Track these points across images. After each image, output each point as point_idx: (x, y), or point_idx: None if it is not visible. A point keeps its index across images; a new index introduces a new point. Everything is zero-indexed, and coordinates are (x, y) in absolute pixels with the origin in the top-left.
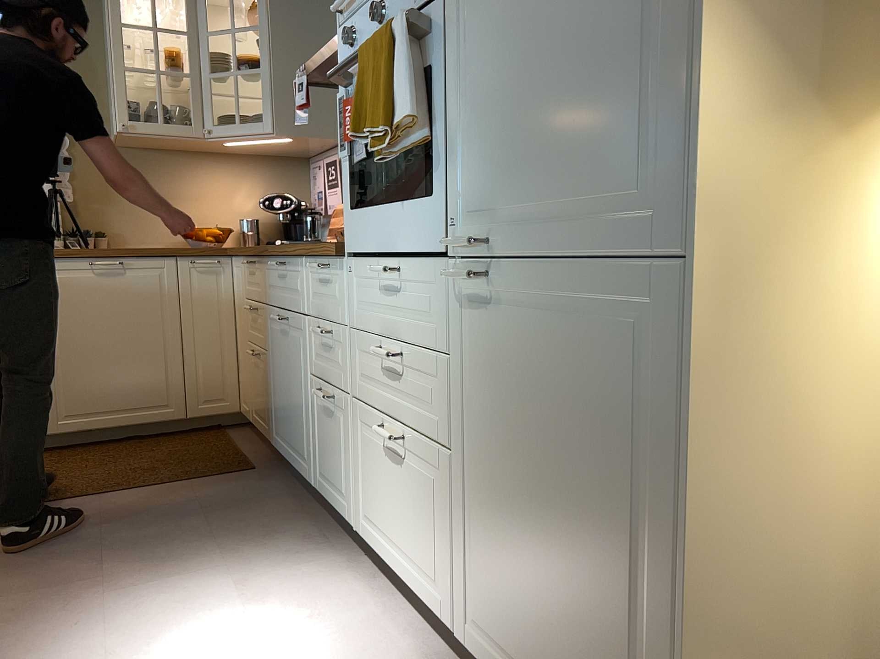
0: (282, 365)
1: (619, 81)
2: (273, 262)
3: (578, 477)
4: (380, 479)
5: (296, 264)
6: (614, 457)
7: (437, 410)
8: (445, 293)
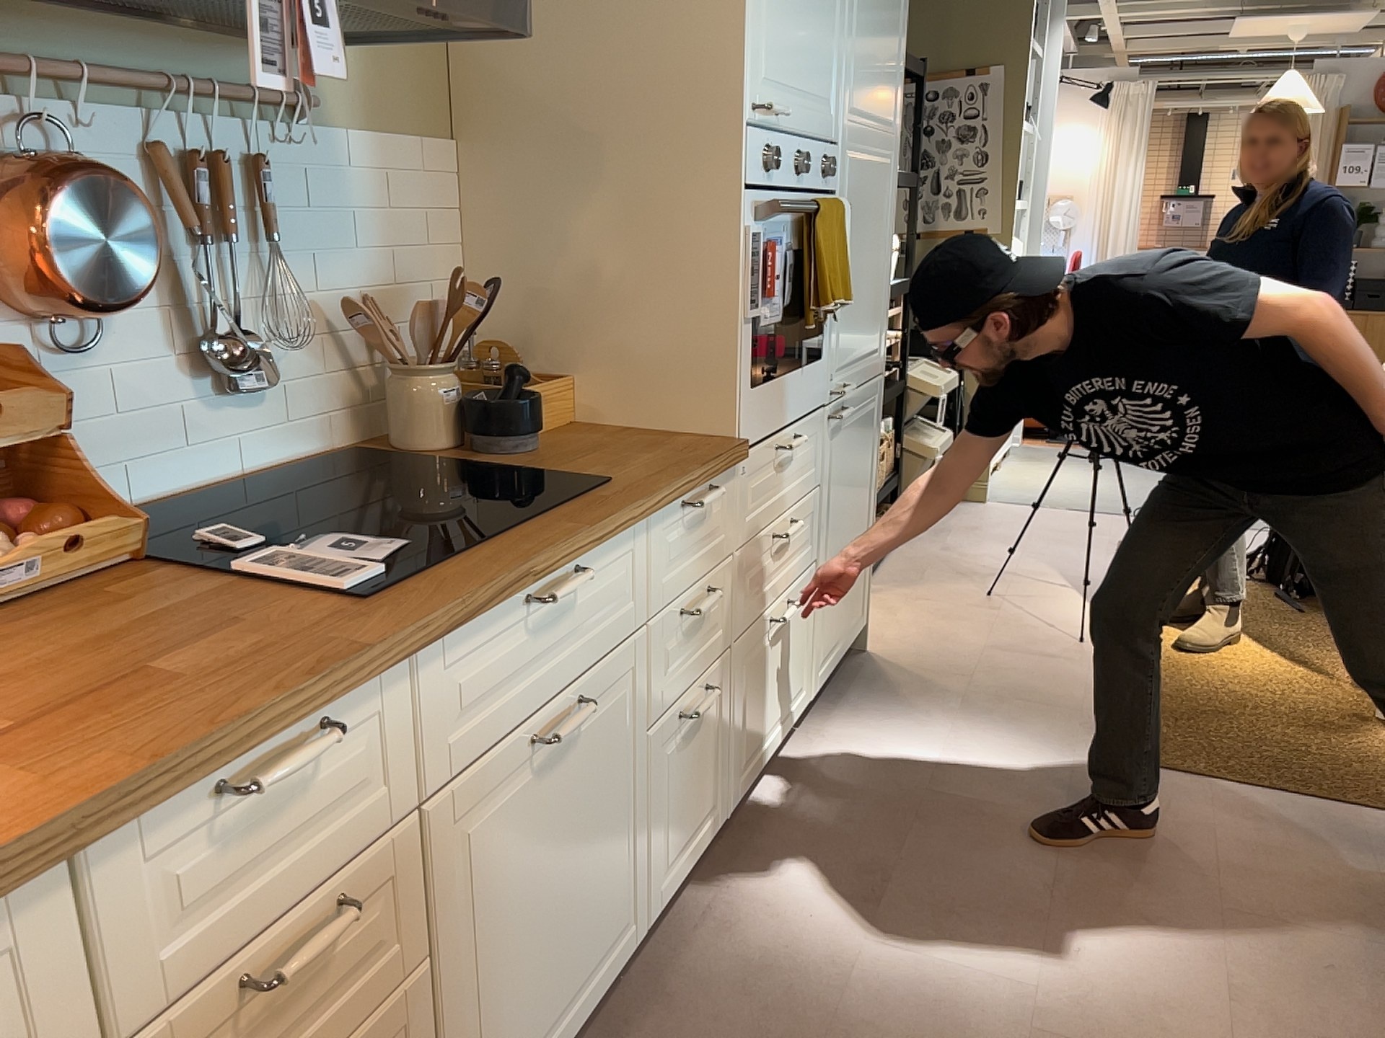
0: (535, 861)
1: (878, 296)
2: (569, 584)
3: (859, 494)
4: (762, 683)
5: (617, 542)
6: (867, 471)
7: (809, 539)
8: (821, 436)
